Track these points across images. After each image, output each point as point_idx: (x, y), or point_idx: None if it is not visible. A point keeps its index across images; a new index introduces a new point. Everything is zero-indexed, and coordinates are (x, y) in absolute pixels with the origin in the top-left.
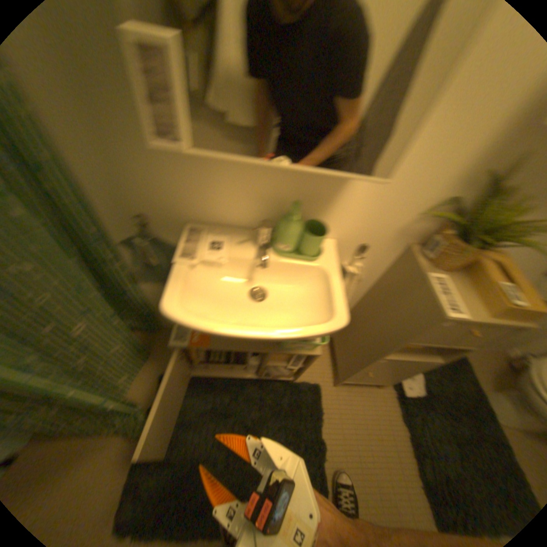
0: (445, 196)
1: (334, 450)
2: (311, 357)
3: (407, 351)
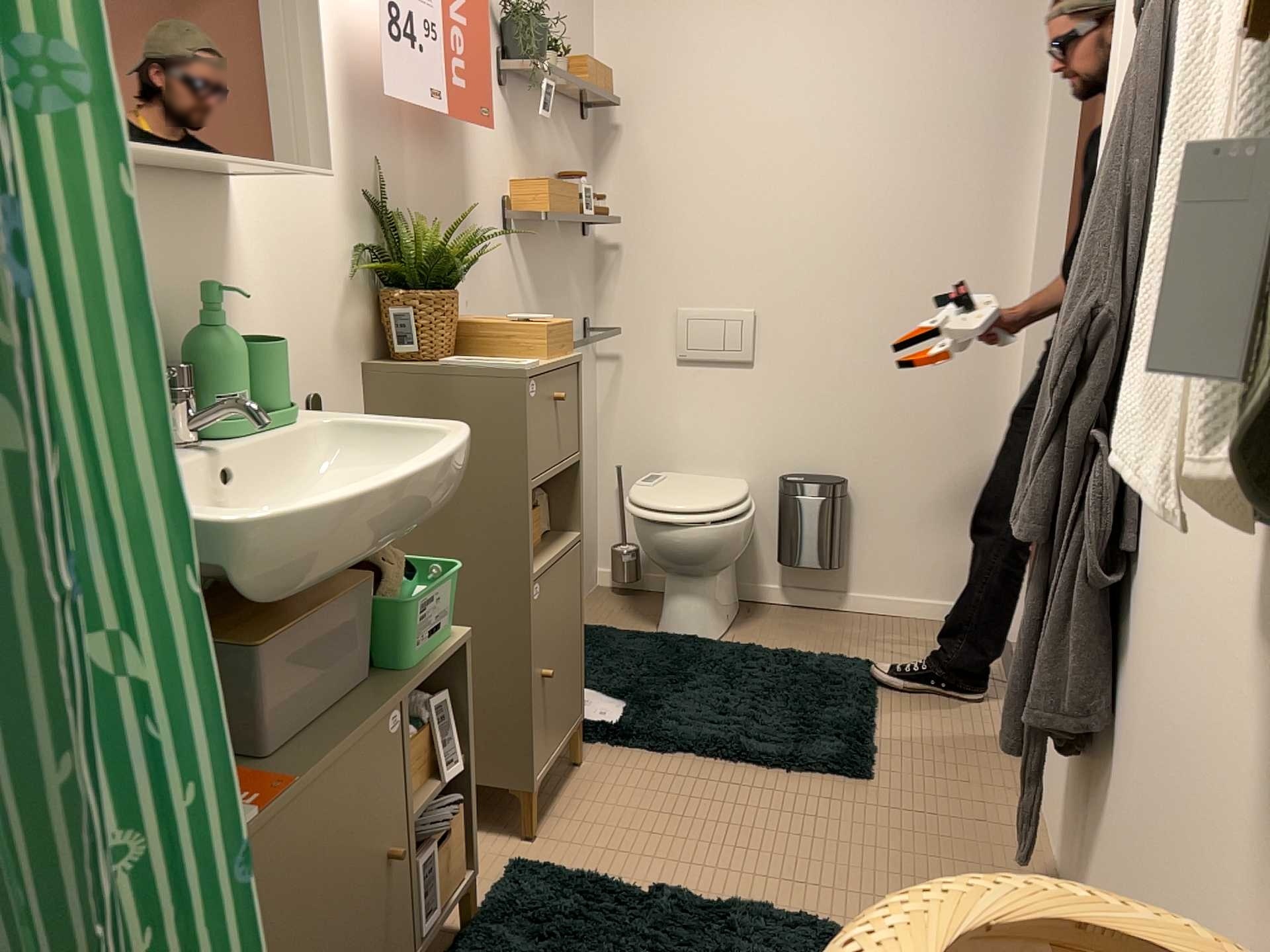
0: (357, 254)
1: (685, 878)
2: (462, 672)
3: (538, 552)
